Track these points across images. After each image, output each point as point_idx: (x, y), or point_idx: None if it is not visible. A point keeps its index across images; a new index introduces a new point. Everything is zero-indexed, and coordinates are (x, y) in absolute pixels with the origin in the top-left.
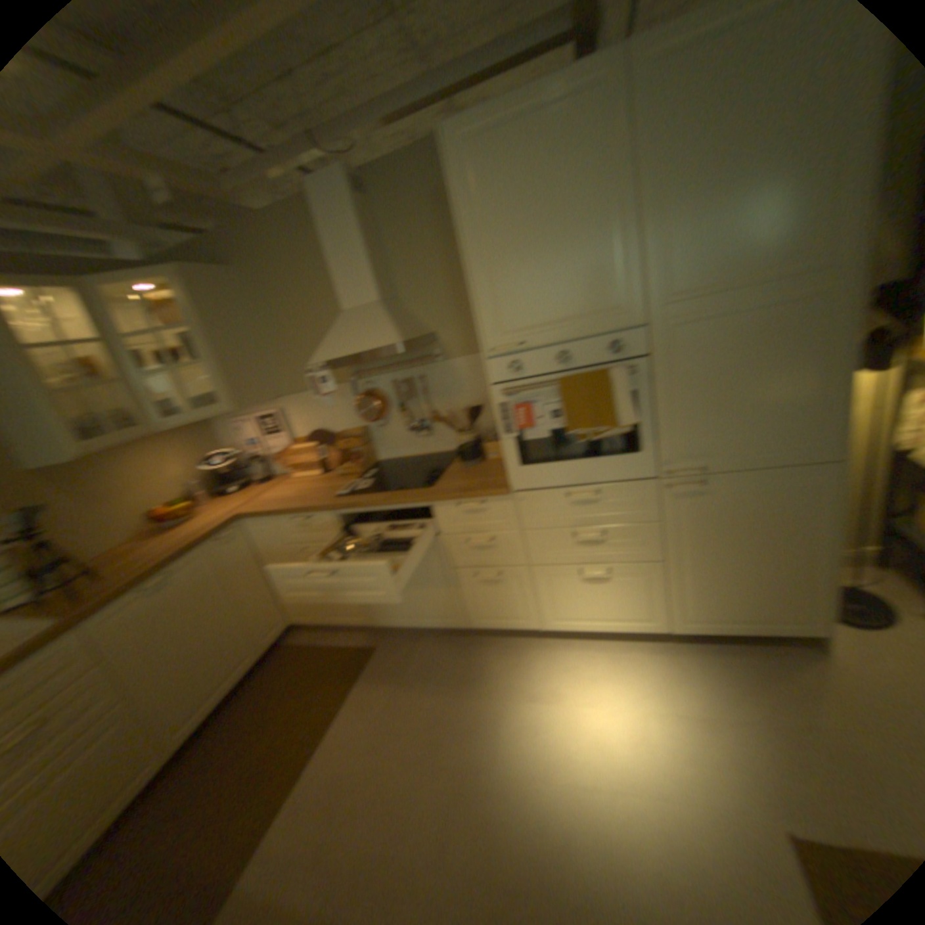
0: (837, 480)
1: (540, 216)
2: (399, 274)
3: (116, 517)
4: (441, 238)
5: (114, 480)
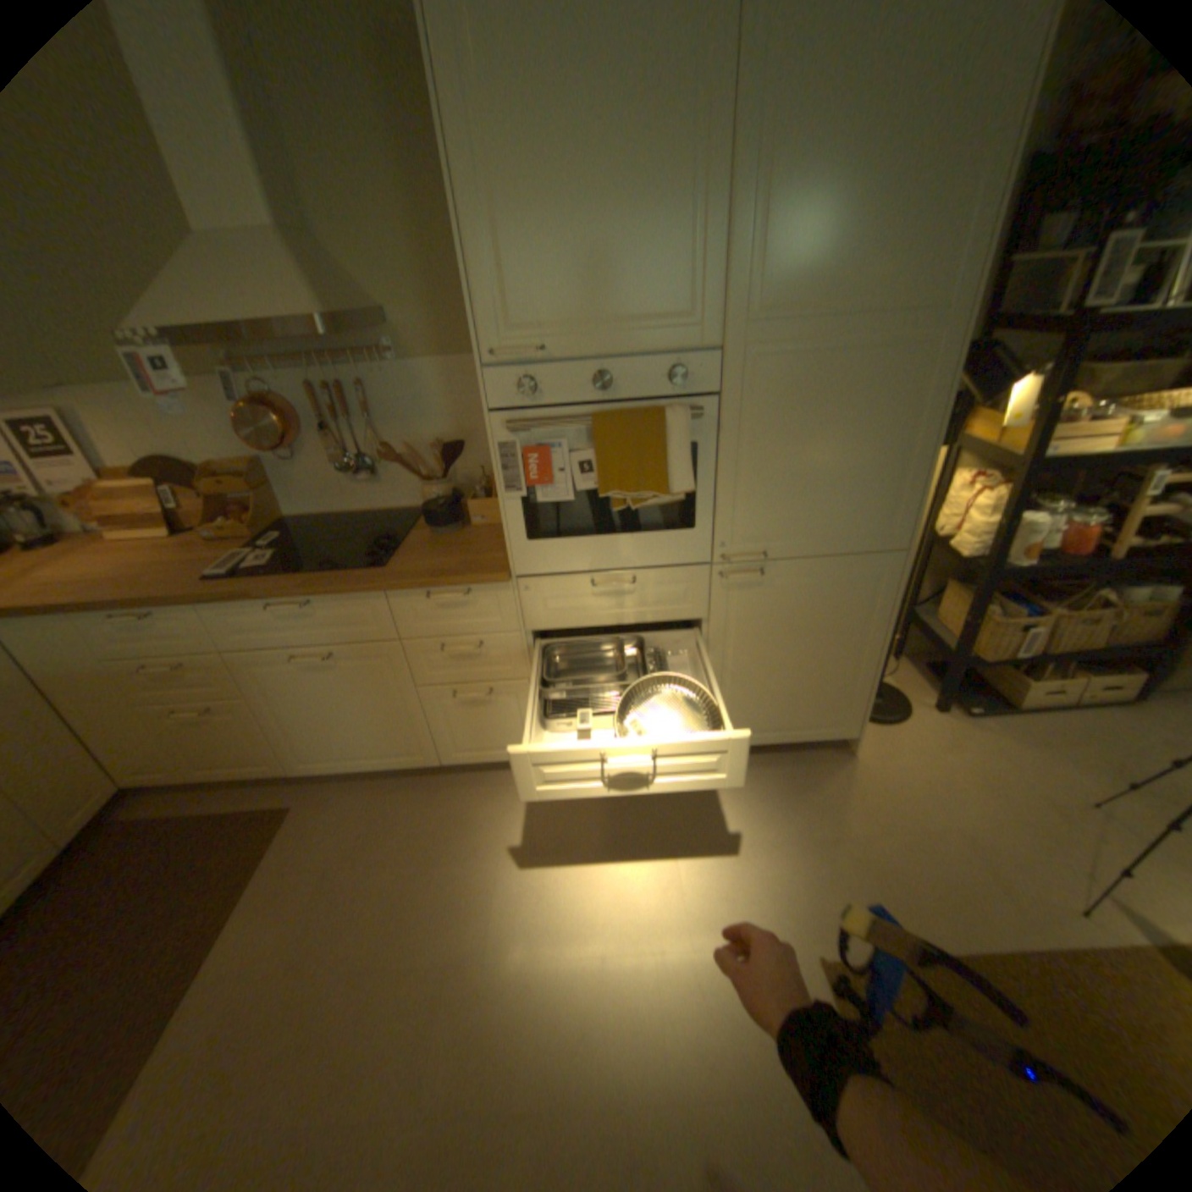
0: (898, 572)
1: (590, 128)
2: (320, 185)
3: None
4: (401, 134)
5: None
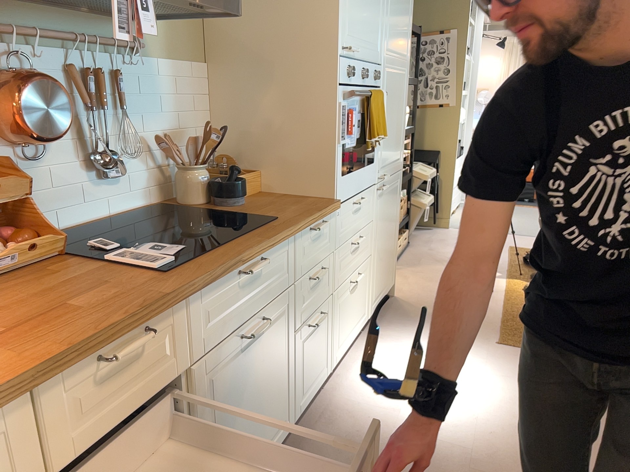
0: (401, 180)
1: None
2: None
3: None
4: None
5: None
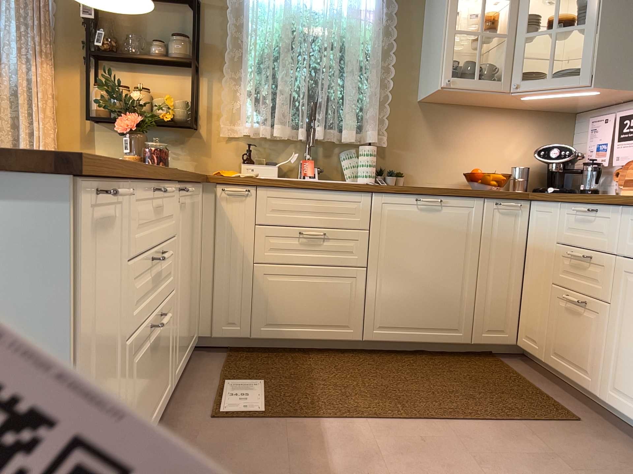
0: None
1: None
2: None
3: (456, 167)
4: None
5: (471, 137)
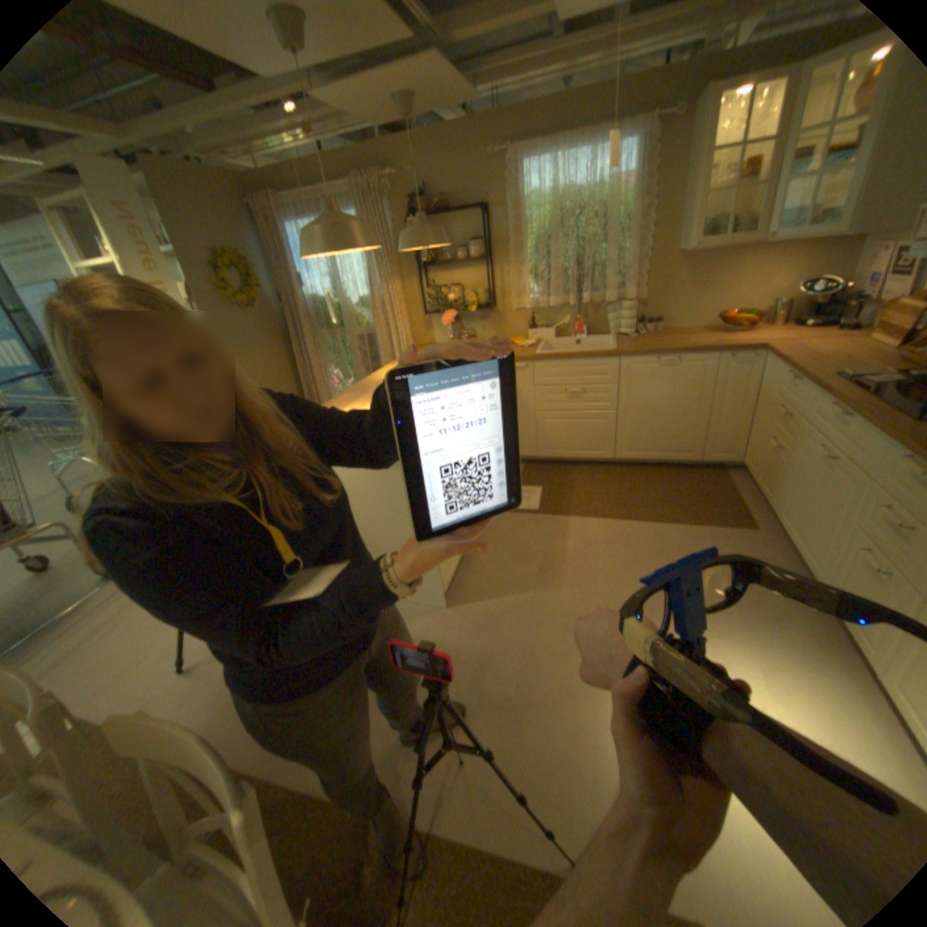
0: None
1: None
2: None
3: (714, 306)
4: None
5: (733, 275)
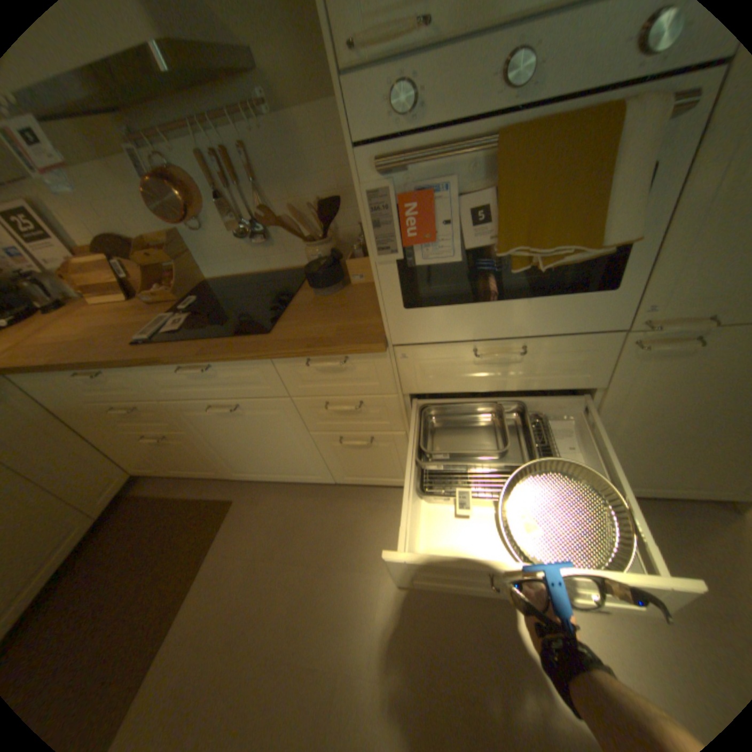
0: None
1: None
2: None
3: None
4: None
5: None
